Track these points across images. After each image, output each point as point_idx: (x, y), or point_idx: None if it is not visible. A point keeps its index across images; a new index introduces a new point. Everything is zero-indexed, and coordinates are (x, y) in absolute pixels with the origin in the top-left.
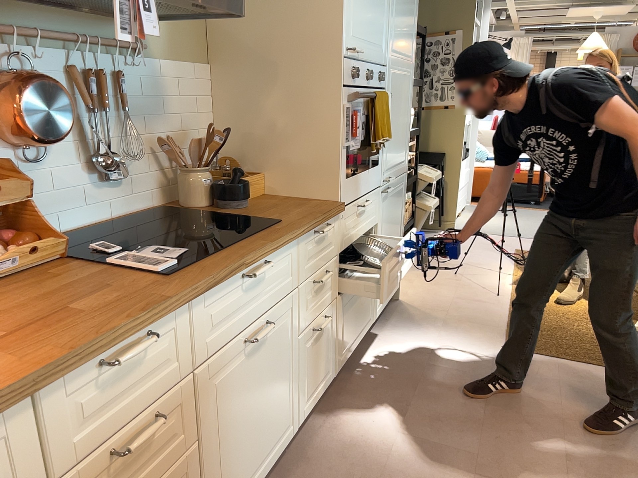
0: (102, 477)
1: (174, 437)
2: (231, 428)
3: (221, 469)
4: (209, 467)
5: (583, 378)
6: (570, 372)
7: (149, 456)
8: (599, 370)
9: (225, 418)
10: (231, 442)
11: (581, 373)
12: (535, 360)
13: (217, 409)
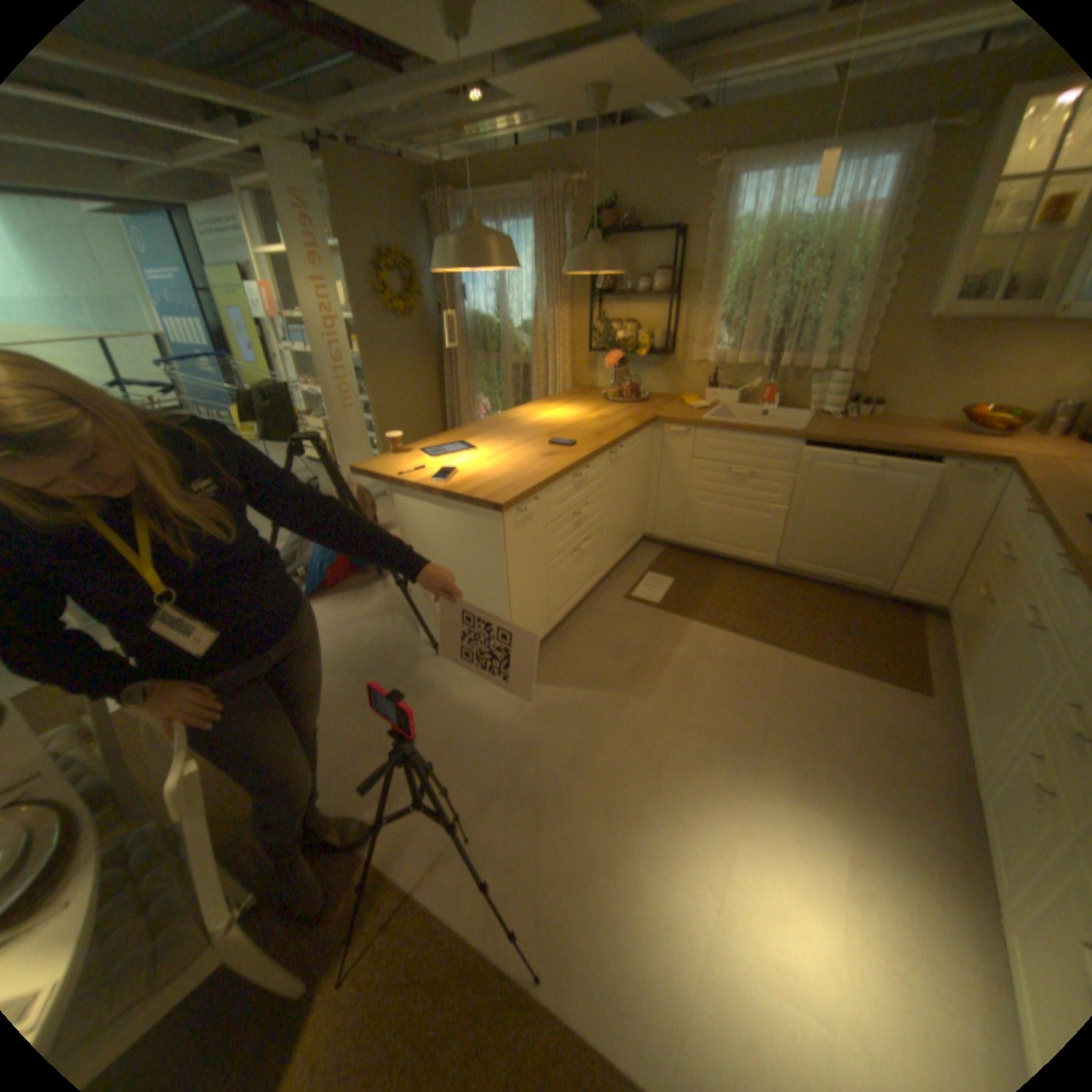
0: (1004, 553)
1: (1006, 588)
2: (999, 649)
3: (986, 660)
4: (990, 643)
5: (536, 919)
6: (547, 942)
7: (1004, 576)
8: (491, 942)
9: (1004, 635)
10: (994, 659)
11: (531, 935)
12: (589, 1008)
13: (1009, 620)
